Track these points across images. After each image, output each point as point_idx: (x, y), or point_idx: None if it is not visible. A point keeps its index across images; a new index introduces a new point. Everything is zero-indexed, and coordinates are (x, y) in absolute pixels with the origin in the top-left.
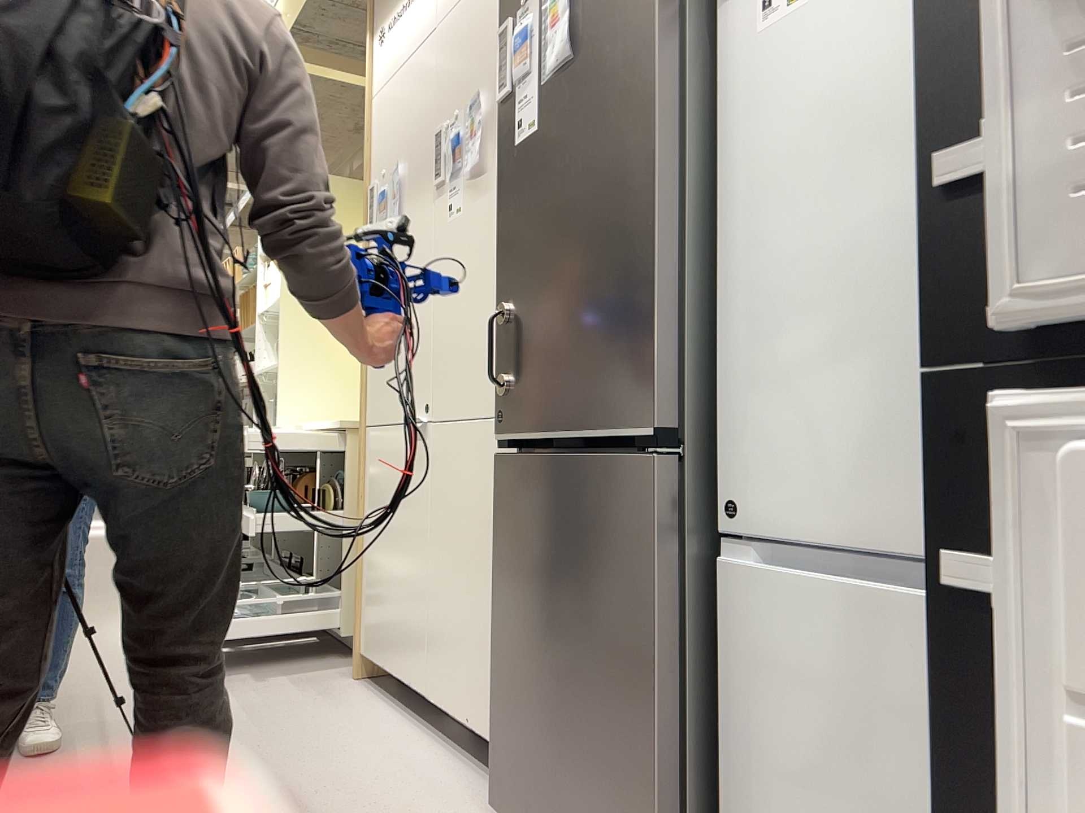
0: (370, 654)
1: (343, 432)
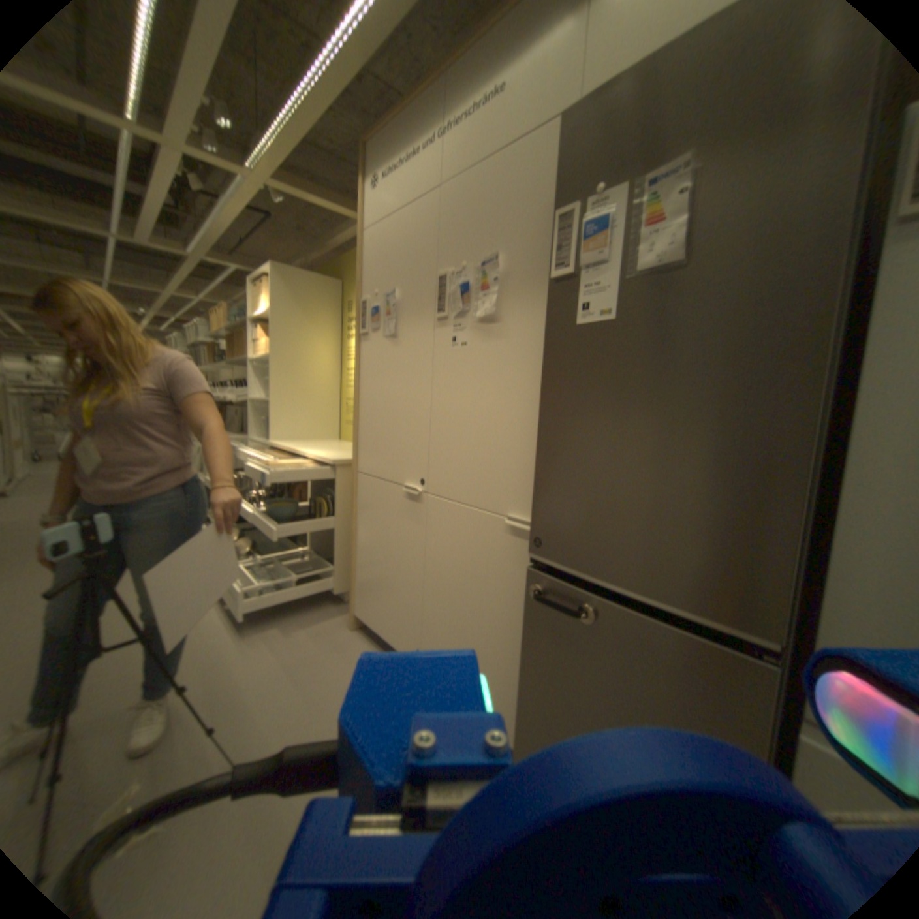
0: (362, 620)
1: (331, 464)
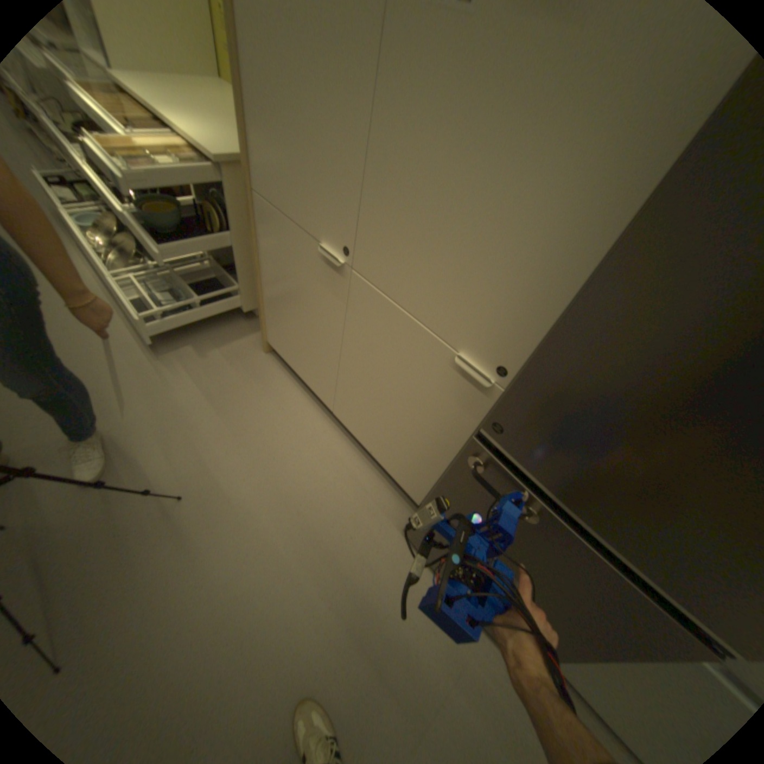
0: (277, 349)
1: (212, 154)
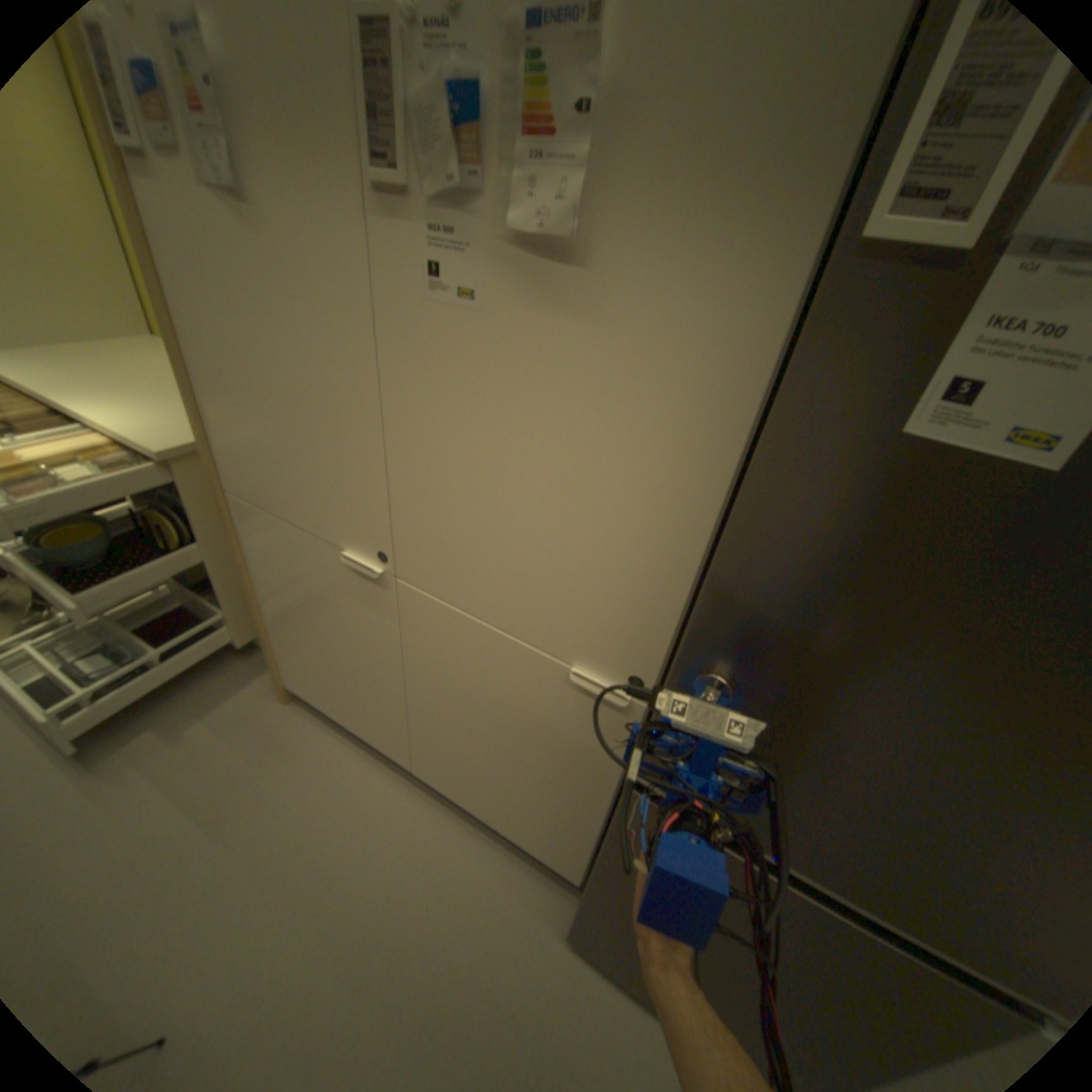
0: (302, 695)
1: (156, 450)
